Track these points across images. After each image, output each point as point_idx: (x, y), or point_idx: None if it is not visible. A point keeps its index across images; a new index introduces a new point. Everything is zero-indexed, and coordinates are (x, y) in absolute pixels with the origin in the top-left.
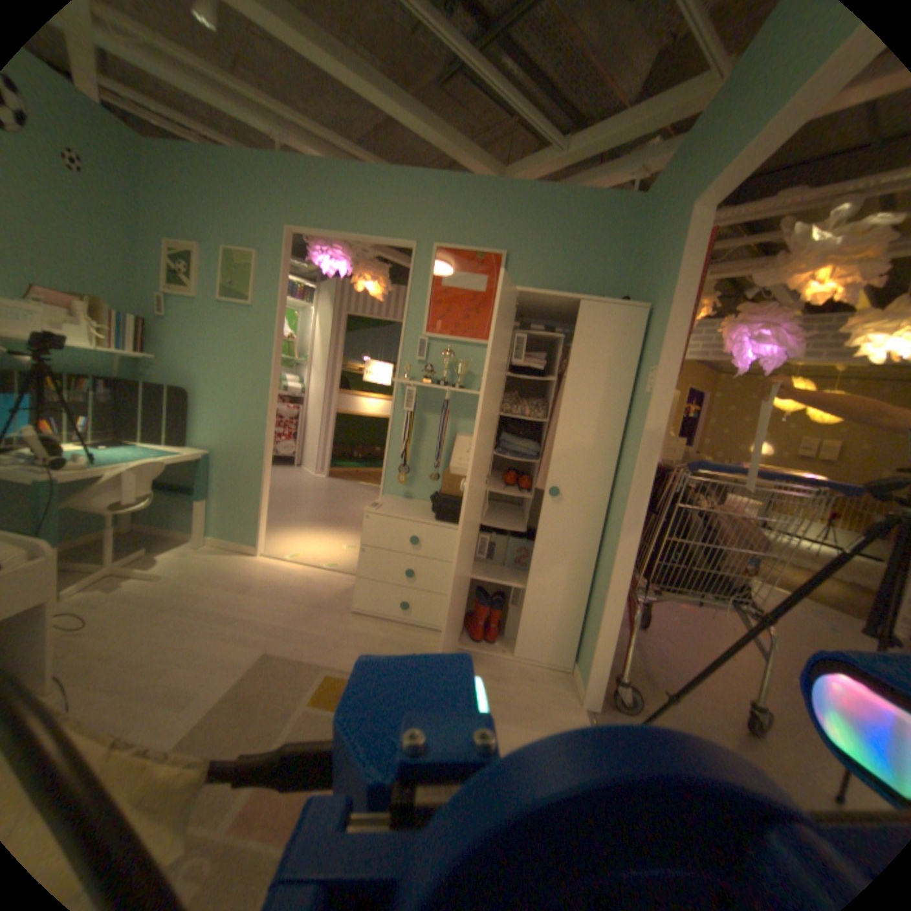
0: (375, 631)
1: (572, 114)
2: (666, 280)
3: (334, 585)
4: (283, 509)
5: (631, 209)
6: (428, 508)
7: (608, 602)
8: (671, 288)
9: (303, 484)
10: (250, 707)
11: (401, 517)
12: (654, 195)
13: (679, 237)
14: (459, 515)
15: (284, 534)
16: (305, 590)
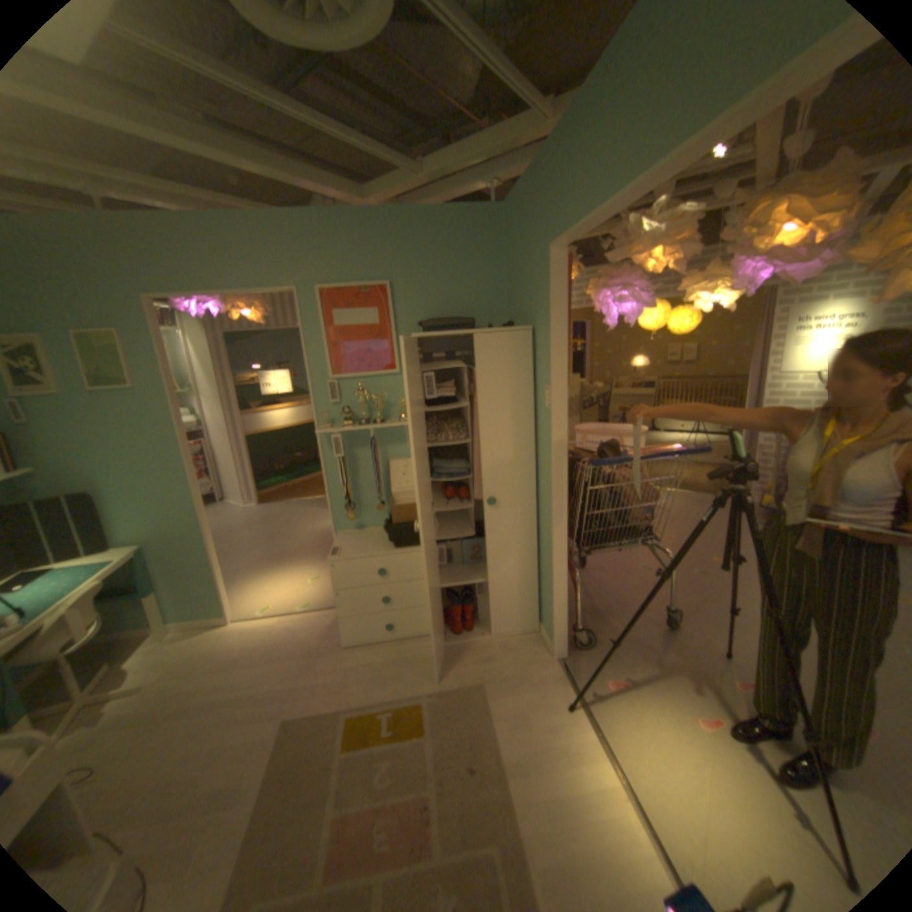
0: (371, 658)
1: (412, 113)
2: (541, 308)
3: (316, 625)
4: (229, 559)
5: (494, 220)
6: (383, 534)
7: (555, 578)
8: (546, 317)
9: (236, 521)
10: (293, 774)
11: (364, 556)
12: (511, 210)
13: (544, 271)
14: (416, 538)
15: (243, 588)
16: (291, 641)
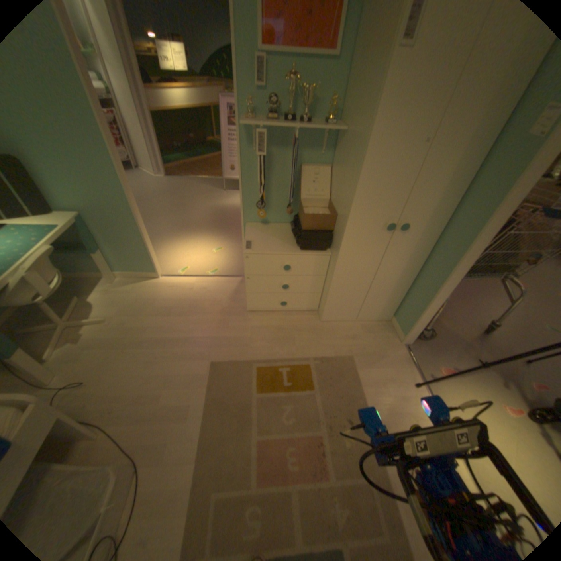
0: (268, 321)
1: None
2: None
3: (225, 288)
4: (151, 221)
5: None
6: (286, 232)
7: (436, 299)
8: None
9: (151, 189)
10: (225, 403)
11: (274, 252)
12: None
13: None
14: (320, 244)
15: (165, 247)
16: (208, 298)
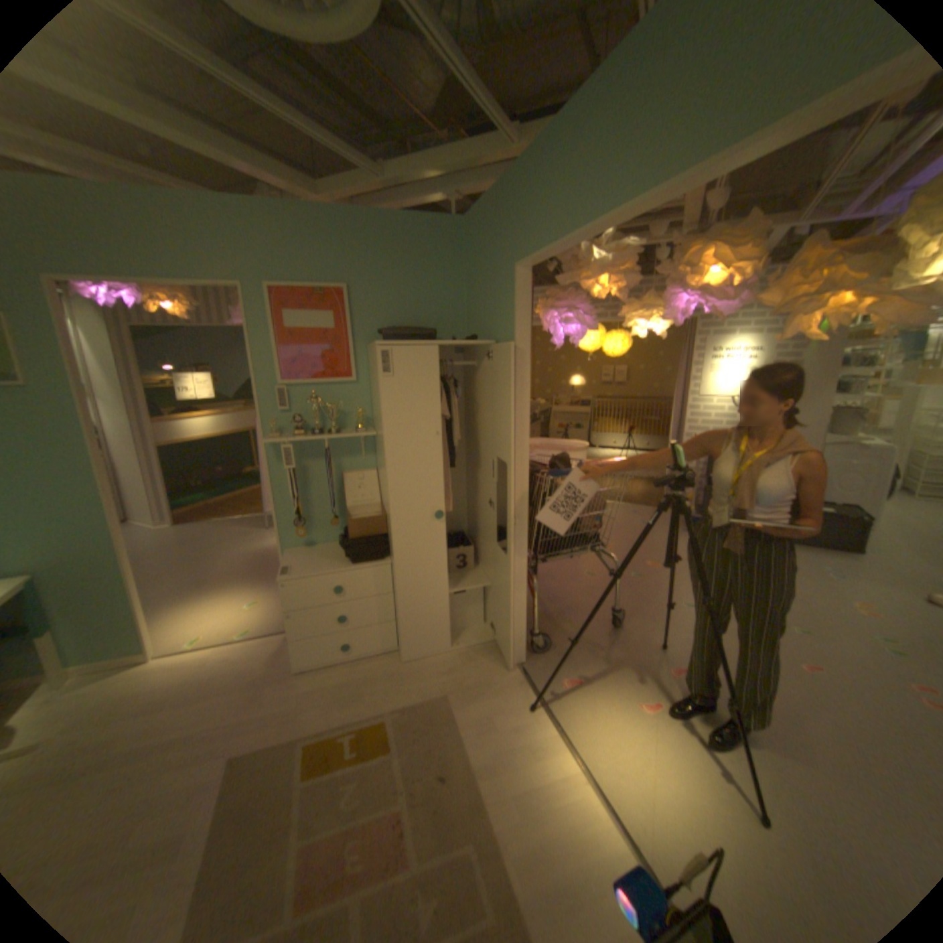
0: (325, 681)
1: (369, 113)
2: (504, 324)
3: (258, 653)
4: (142, 588)
5: (454, 233)
6: (336, 550)
7: (515, 585)
8: (510, 333)
9: (146, 545)
10: (248, 811)
11: (318, 573)
12: (472, 225)
13: (508, 289)
14: (374, 552)
15: (163, 619)
16: (230, 673)
